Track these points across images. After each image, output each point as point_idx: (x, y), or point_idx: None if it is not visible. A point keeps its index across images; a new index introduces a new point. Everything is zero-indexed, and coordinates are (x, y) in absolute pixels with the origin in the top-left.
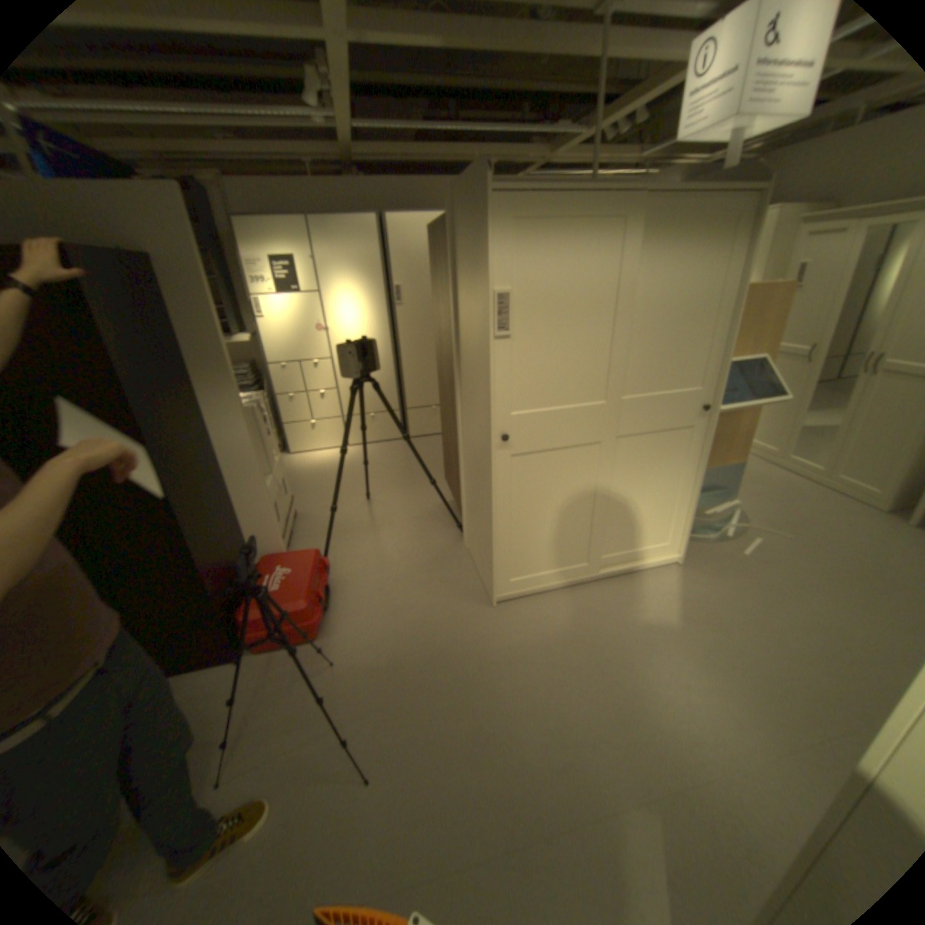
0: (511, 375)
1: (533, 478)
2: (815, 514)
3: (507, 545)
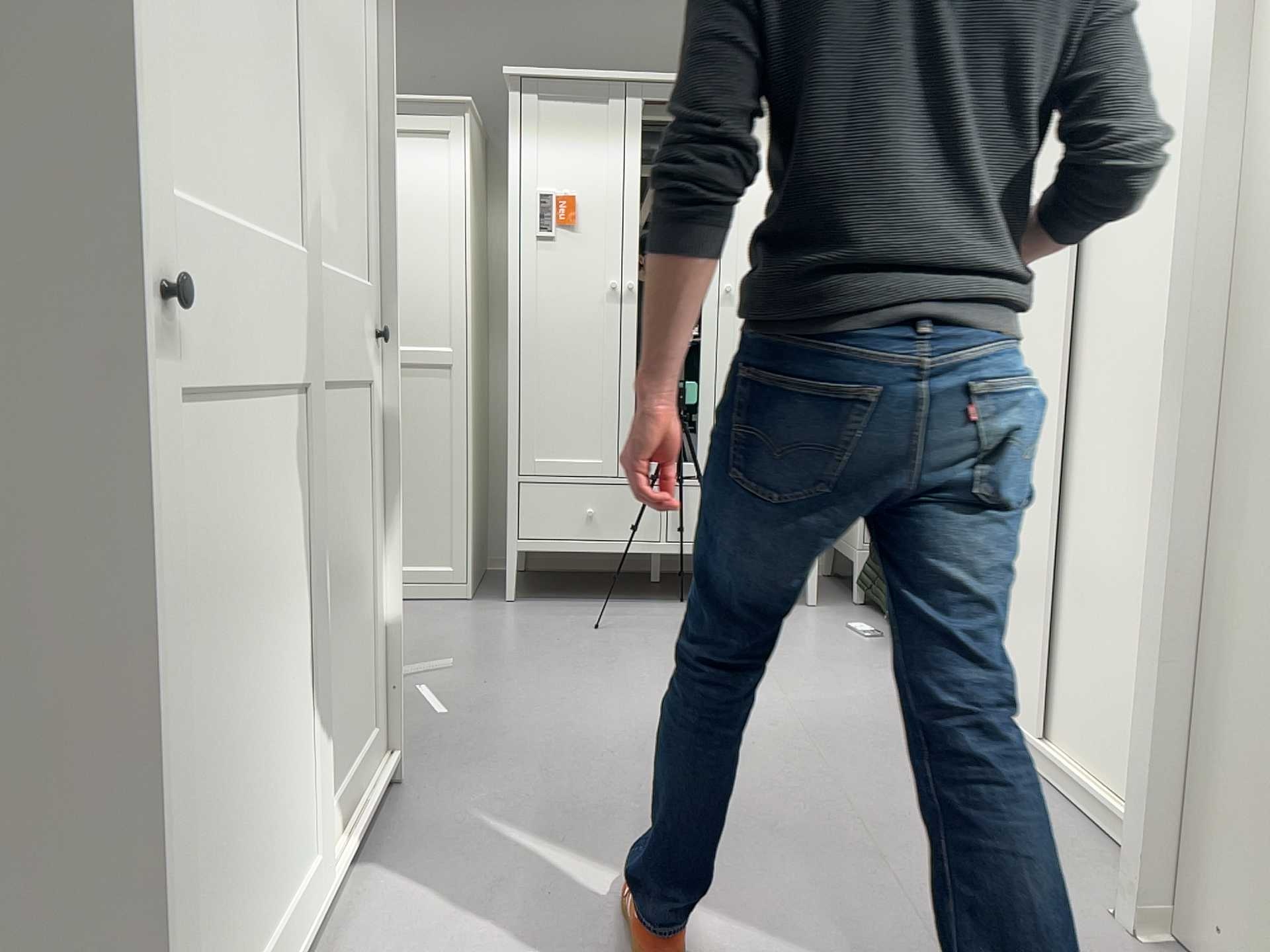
0: (139, 3)
1: (202, 520)
2: (413, 631)
3: (168, 890)
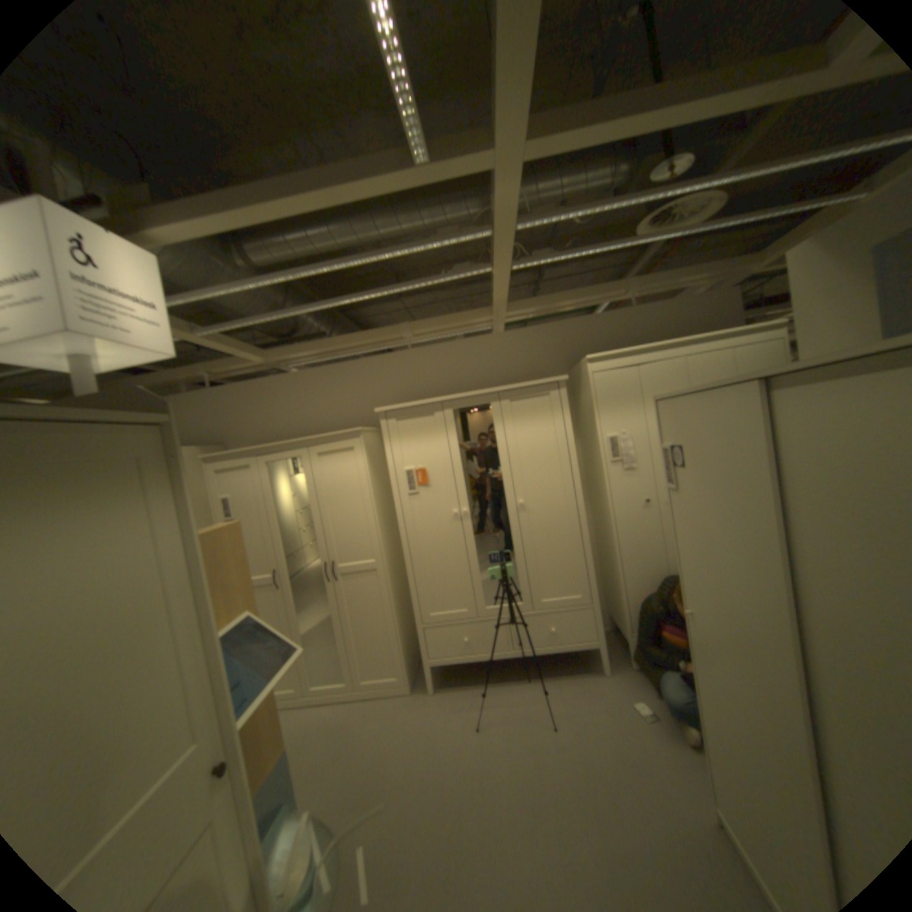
0: None
1: None
2: (372, 746)
3: None
